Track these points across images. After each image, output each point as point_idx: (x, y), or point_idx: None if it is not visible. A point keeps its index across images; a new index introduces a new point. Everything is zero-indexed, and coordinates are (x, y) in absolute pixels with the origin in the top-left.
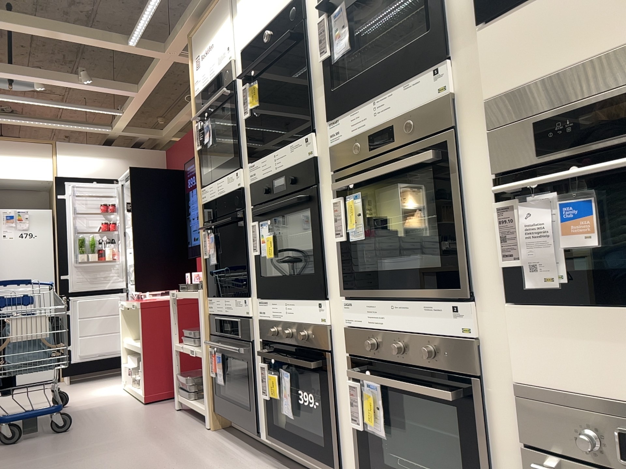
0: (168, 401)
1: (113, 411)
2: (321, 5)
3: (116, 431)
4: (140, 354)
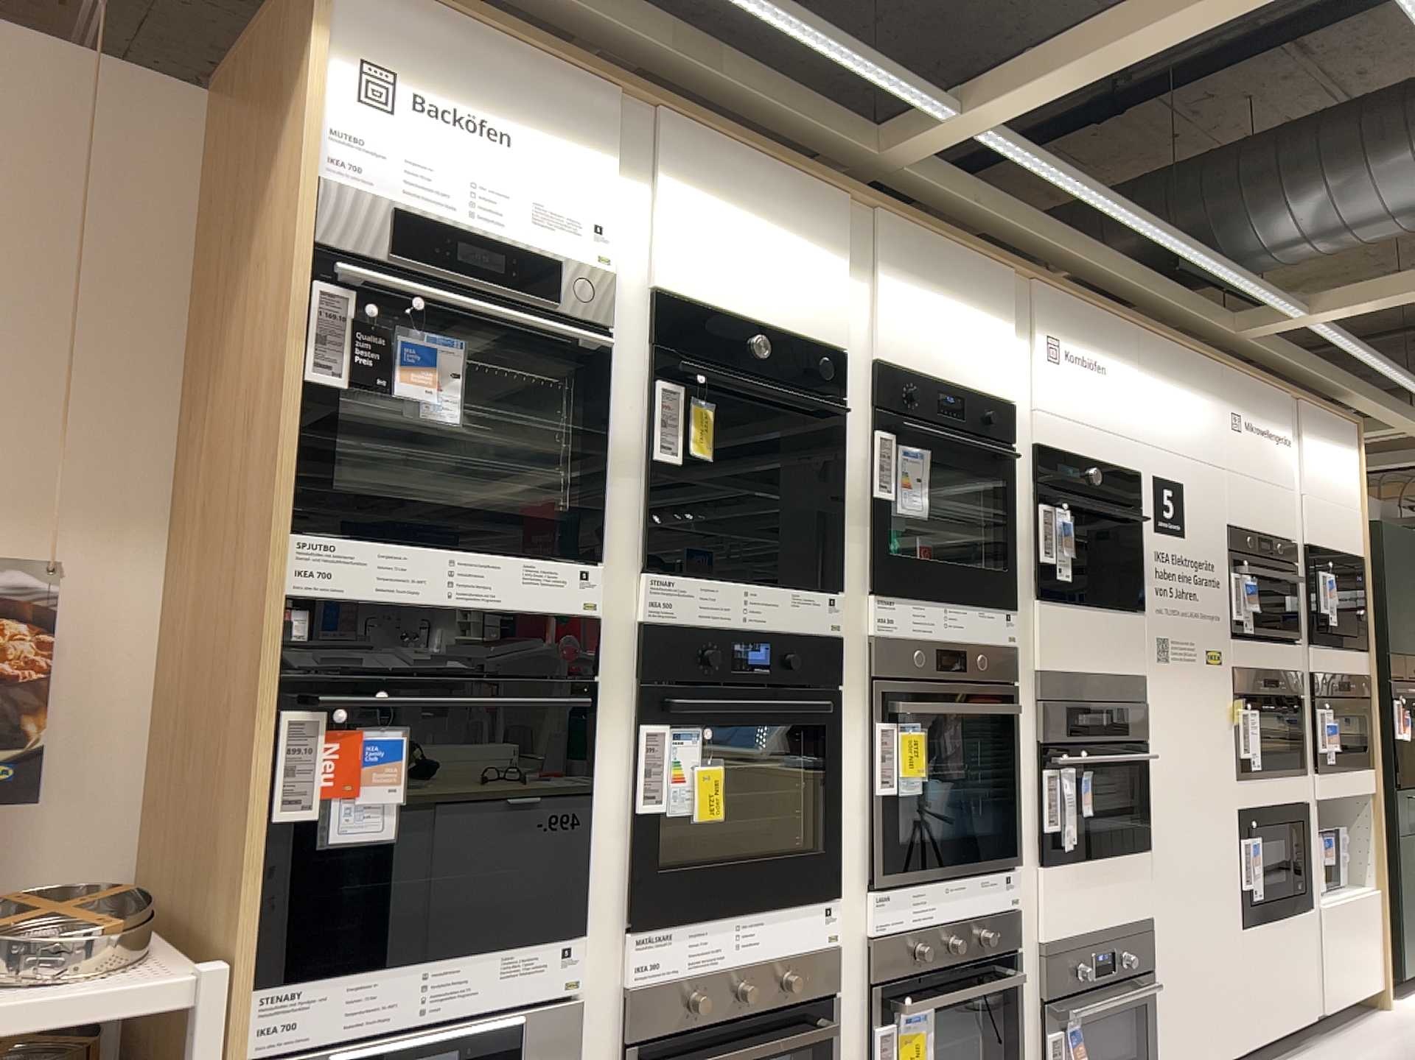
0: None
1: None
2: (882, 419)
3: None
4: None
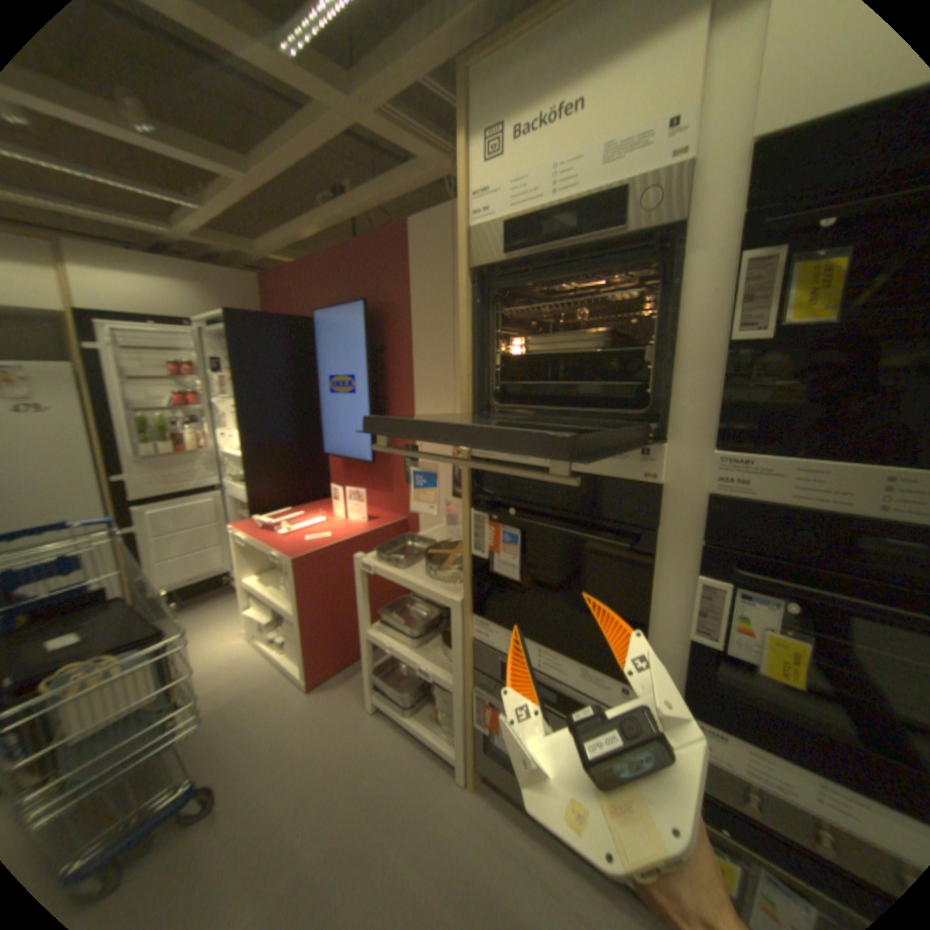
0: (341, 682)
1: (264, 720)
2: None
3: (306, 805)
4: (291, 623)
